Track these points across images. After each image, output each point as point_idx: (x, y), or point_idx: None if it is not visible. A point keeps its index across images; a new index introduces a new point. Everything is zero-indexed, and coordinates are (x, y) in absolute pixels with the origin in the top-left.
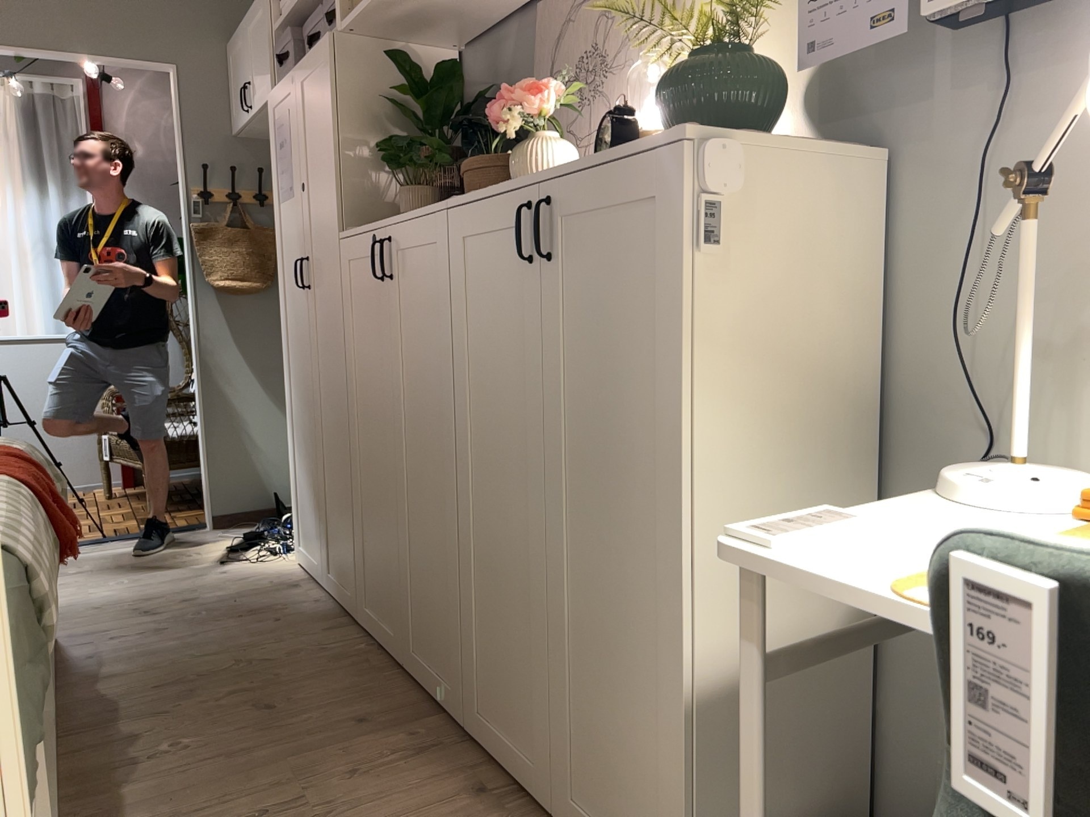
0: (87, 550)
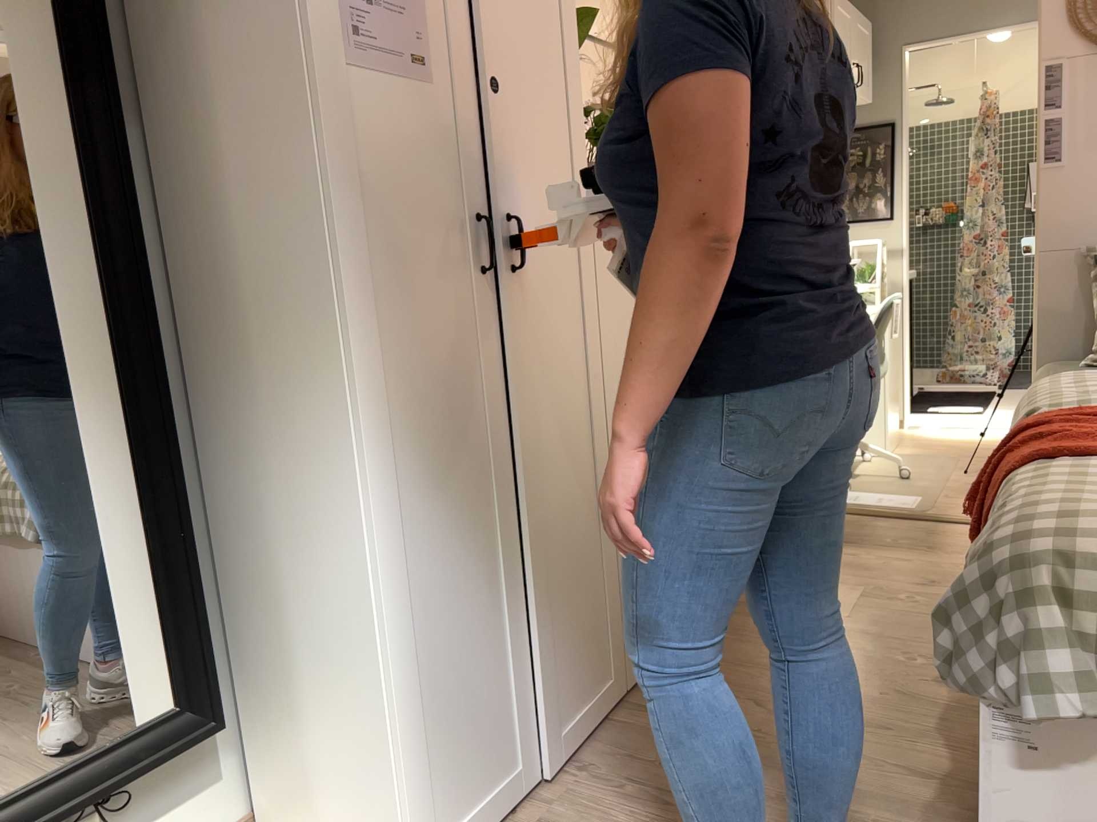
0: None
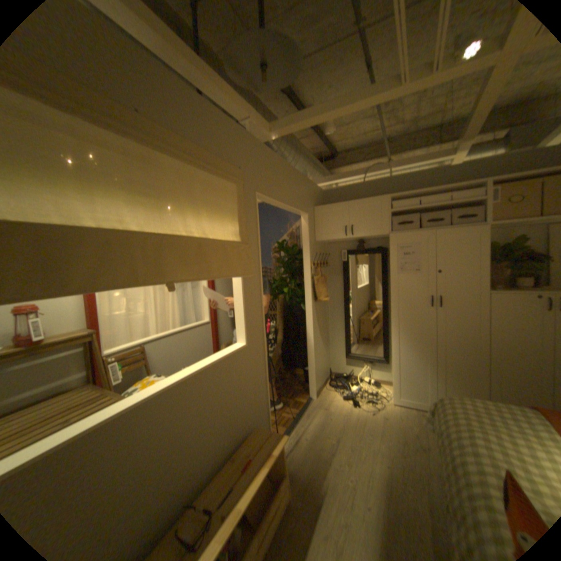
0: (301, 430)
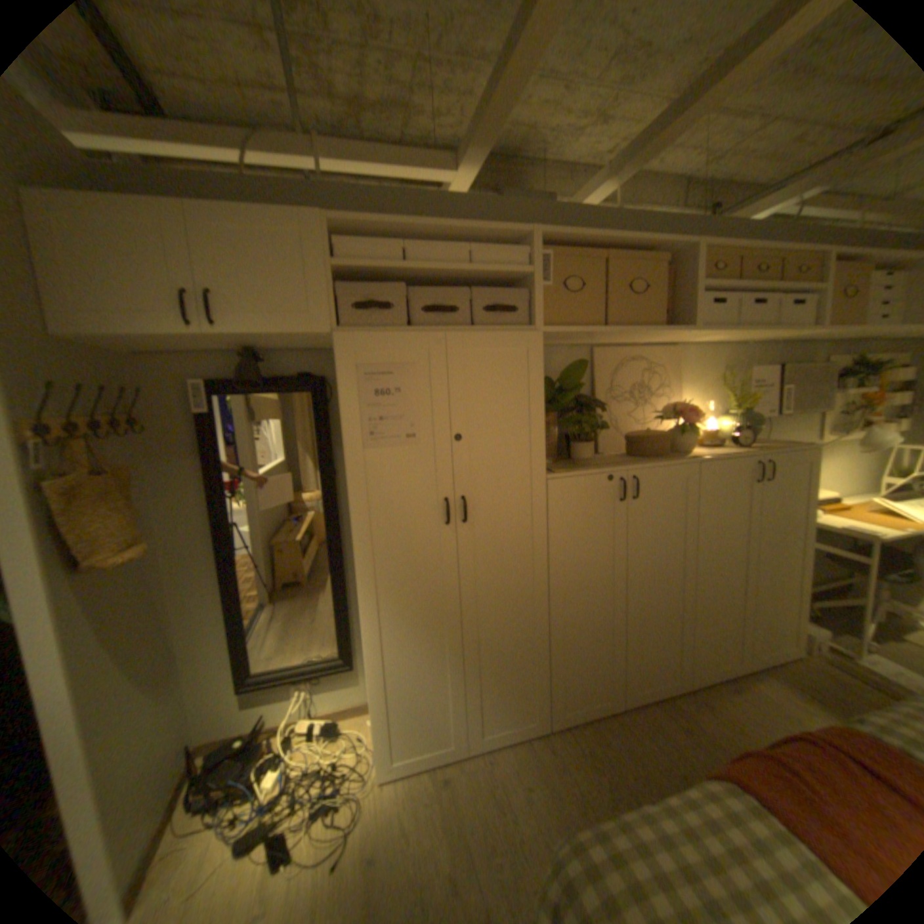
0: None
